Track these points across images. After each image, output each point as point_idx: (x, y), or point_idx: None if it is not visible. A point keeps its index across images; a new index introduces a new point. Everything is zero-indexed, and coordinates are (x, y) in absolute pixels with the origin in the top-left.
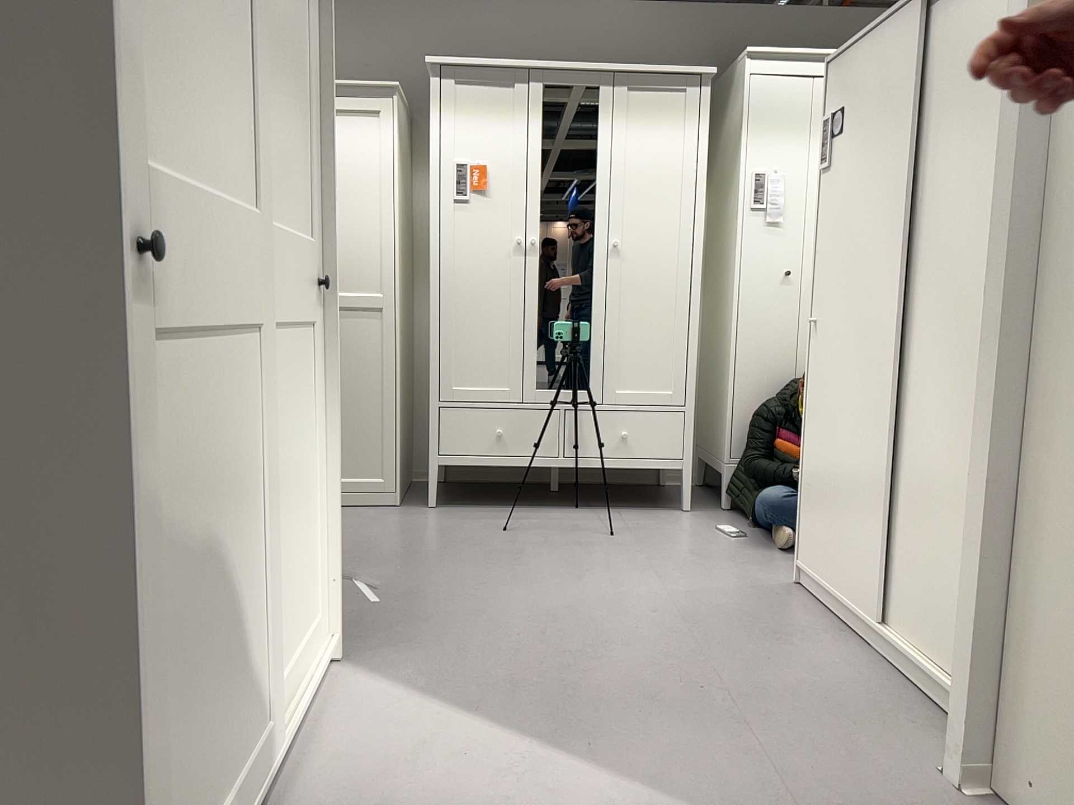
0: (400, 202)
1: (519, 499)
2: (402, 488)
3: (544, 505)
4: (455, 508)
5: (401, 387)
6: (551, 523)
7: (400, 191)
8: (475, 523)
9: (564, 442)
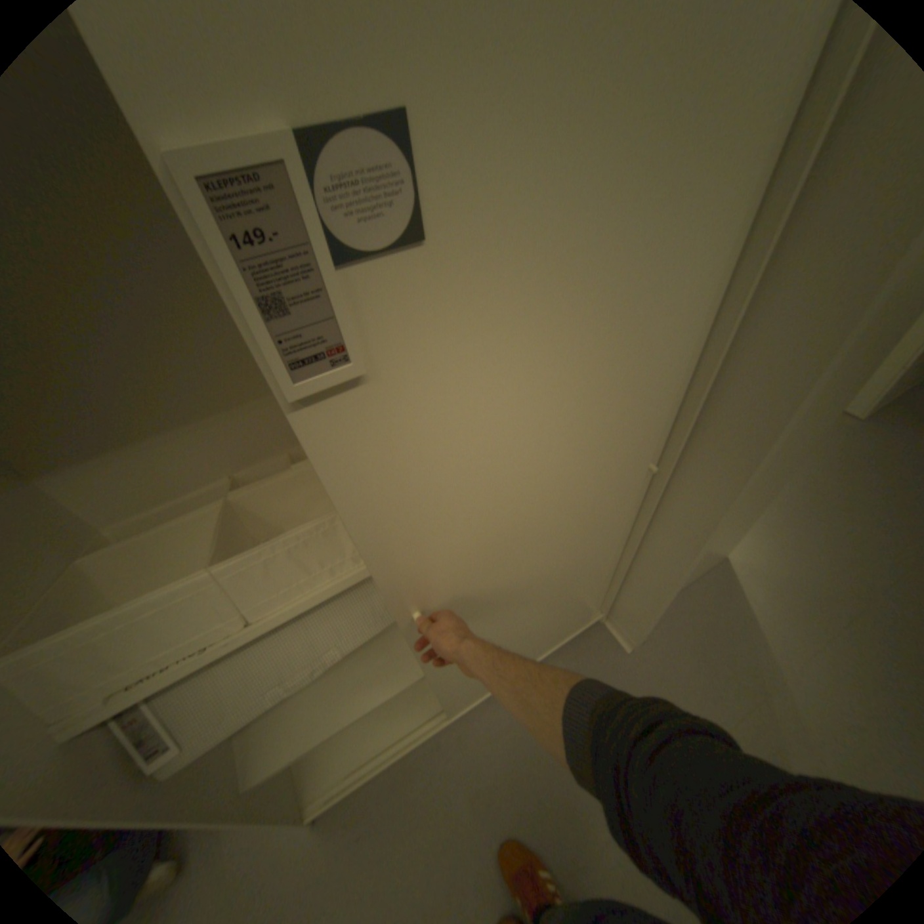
0: None
1: None
2: None
3: None
4: None
5: None
6: None
7: None
8: None
9: None
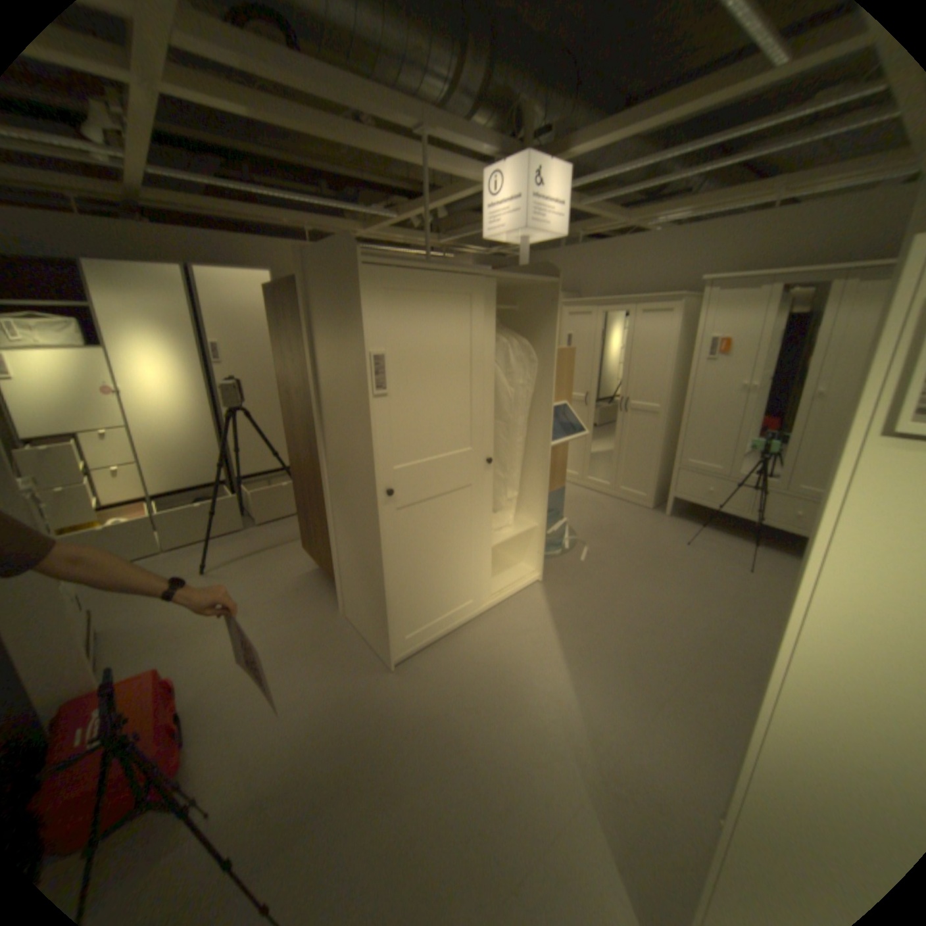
0: (680, 356)
1: (727, 525)
2: (661, 500)
3: (738, 534)
4: (681, 520)
5: (665, 452)
6: (724, 549)
7: (681, 350)
8: (679, 534)
9: (757, 505)
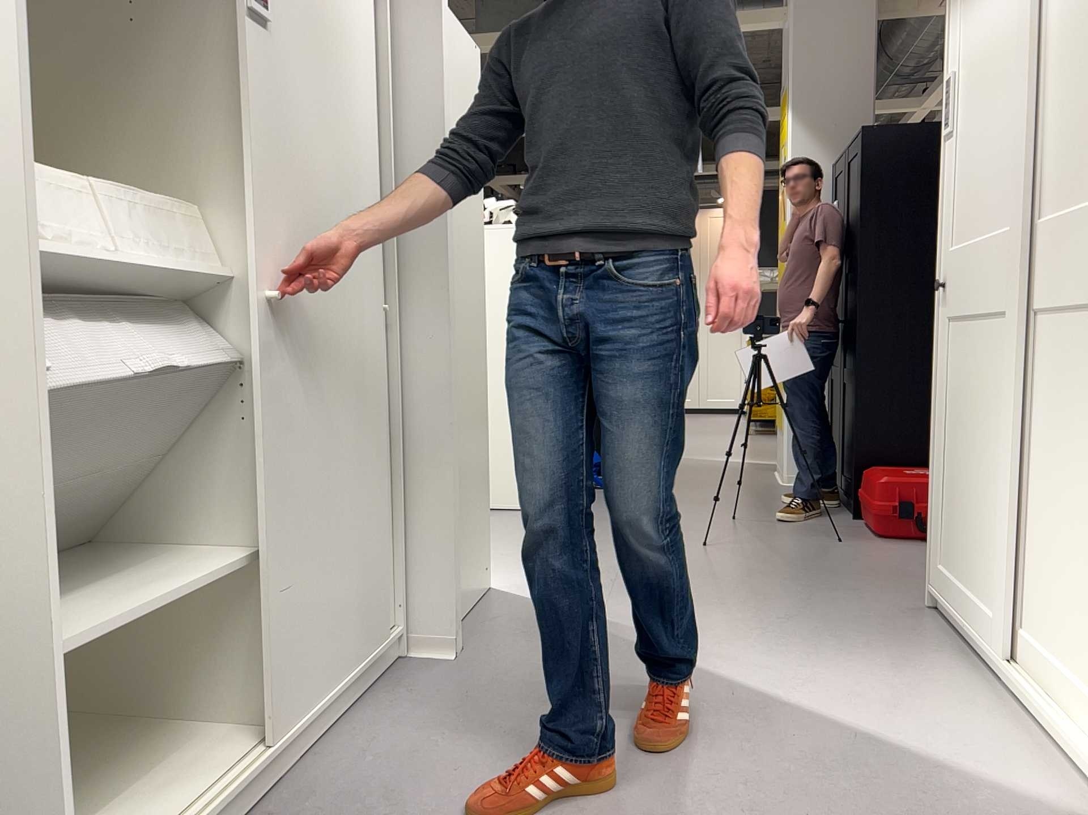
0: None
1: None
2: None
3: None
4: None
5: None
6: None
7: None
8: None
9: None
